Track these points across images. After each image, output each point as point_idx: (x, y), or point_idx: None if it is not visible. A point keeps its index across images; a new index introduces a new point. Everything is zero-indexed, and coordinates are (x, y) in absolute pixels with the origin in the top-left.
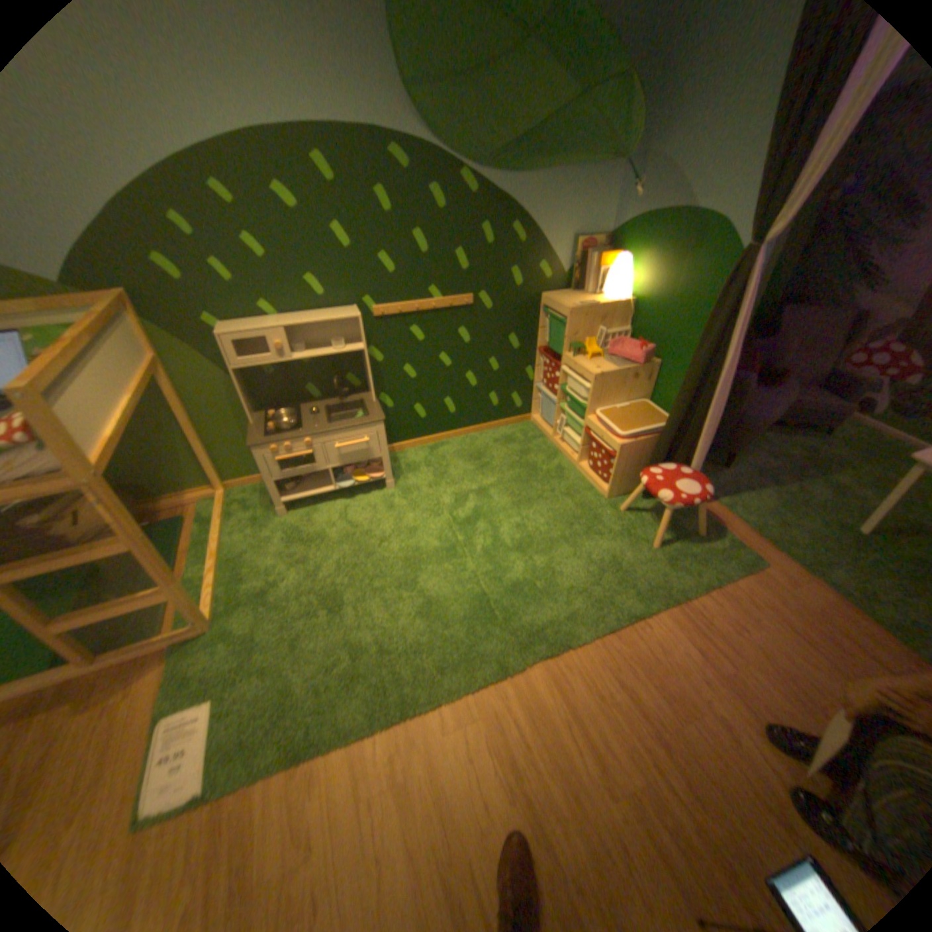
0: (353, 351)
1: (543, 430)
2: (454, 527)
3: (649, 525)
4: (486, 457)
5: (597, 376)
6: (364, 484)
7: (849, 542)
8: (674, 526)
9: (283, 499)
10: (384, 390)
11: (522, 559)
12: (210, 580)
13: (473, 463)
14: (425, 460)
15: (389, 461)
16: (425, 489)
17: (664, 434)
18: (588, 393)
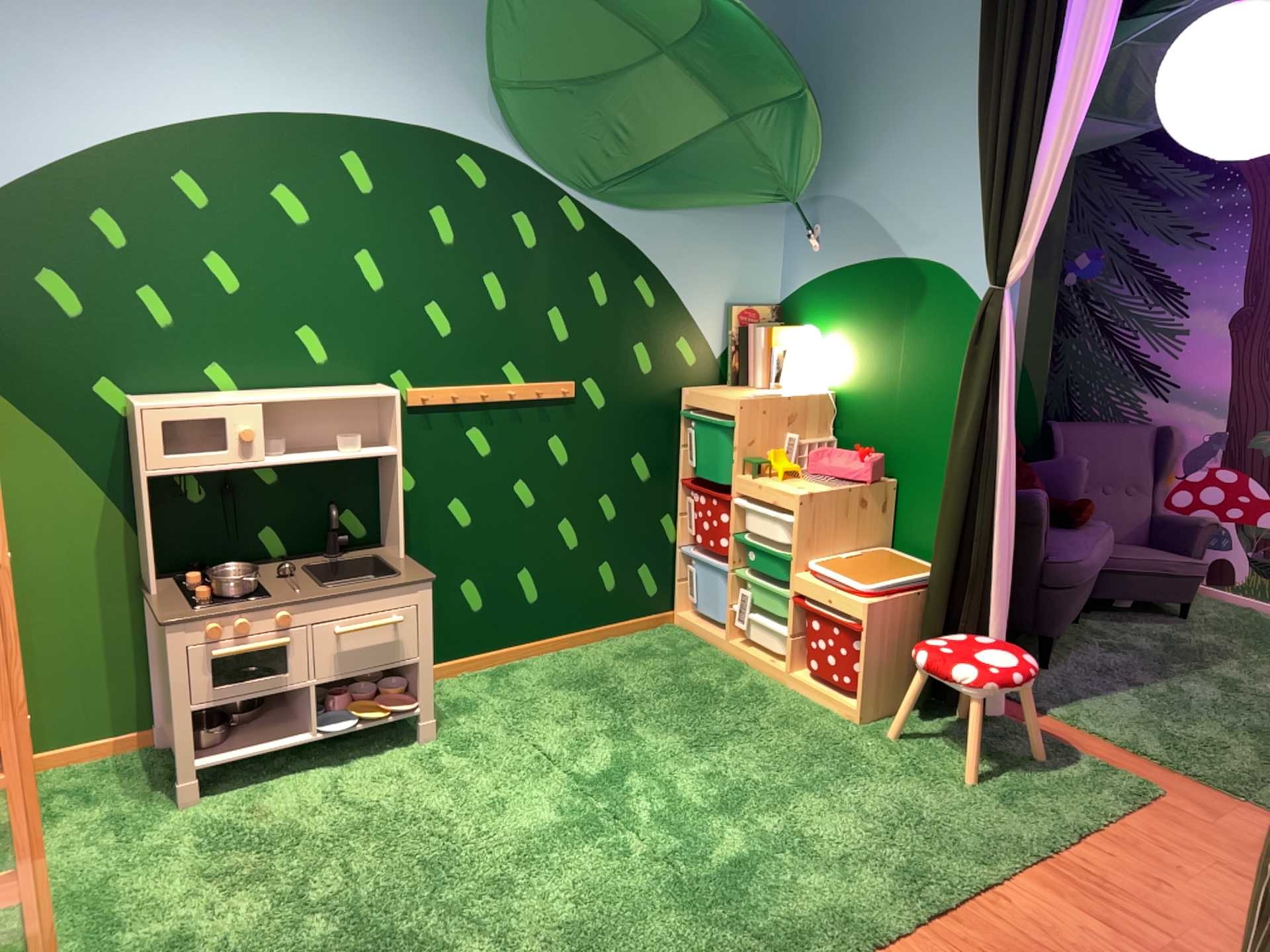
0: (378, 454)
1: (708, 631)
2: (584, 790)
3: (948, 754)
4: (610, 680)
5: (806, 496)
6: (373, 730)
7: (1269, 747)
8: (991, 751)
9: (199, 761)
10: (410, 546)
11: (737, 824)
12: (42, 928)
13: (586, 692)
14: (485, 693)
15: (432, 674)
16: (502, 738)
17: (936, 582)
18: (793, 532)
